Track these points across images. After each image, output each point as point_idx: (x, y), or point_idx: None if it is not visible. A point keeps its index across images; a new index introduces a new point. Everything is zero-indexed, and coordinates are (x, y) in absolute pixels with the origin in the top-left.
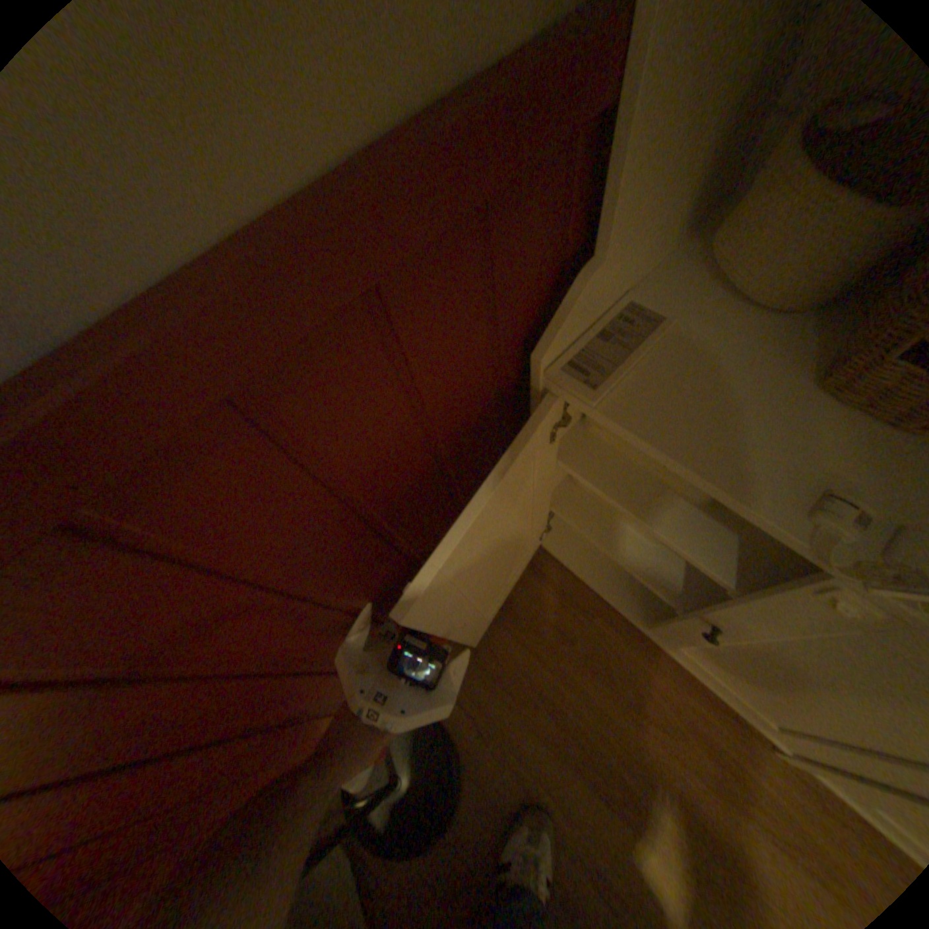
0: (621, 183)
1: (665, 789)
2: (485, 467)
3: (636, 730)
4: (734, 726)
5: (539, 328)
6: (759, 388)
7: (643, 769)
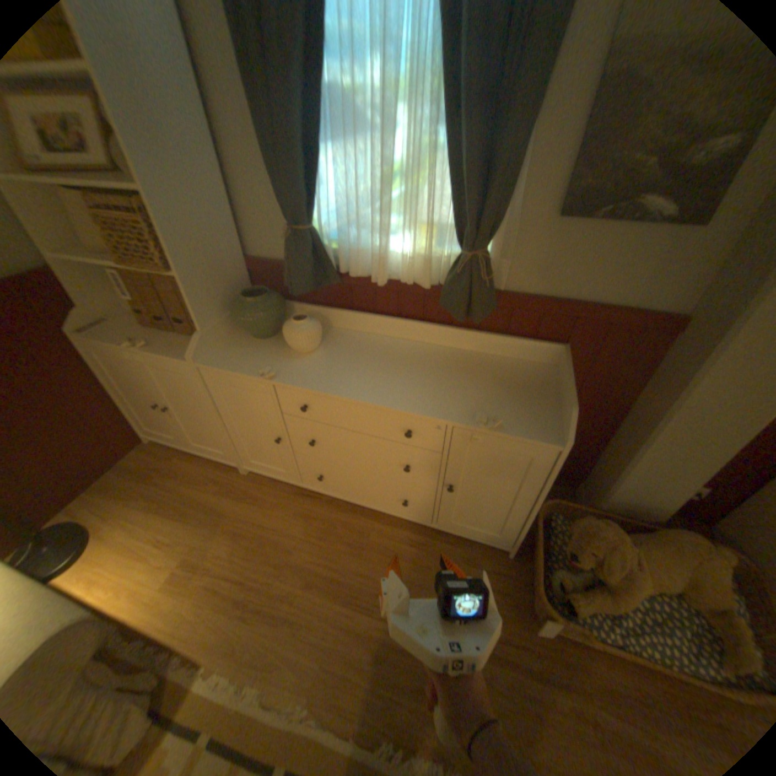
0: (71, 292)
1: (192, 502)
2: (64, 371)
3: (183, 489)
4: (225, 472)
5: (61, 323)
6: (123, 328)
7: (184, 499)
